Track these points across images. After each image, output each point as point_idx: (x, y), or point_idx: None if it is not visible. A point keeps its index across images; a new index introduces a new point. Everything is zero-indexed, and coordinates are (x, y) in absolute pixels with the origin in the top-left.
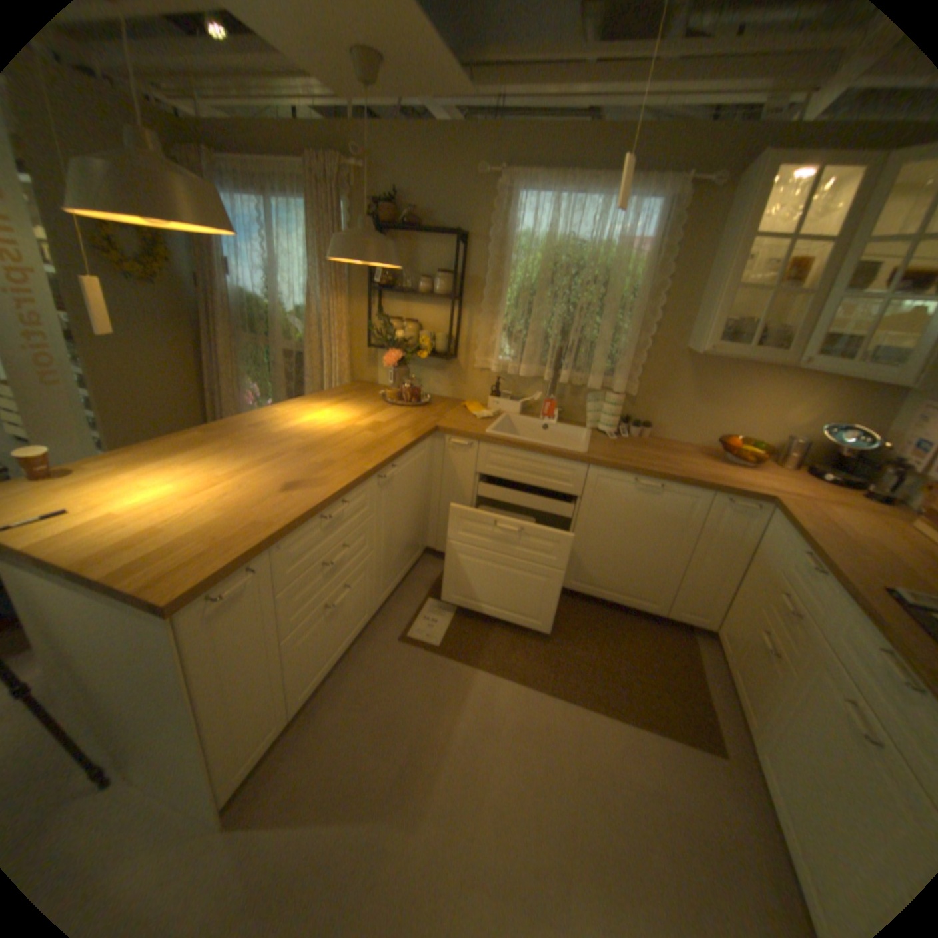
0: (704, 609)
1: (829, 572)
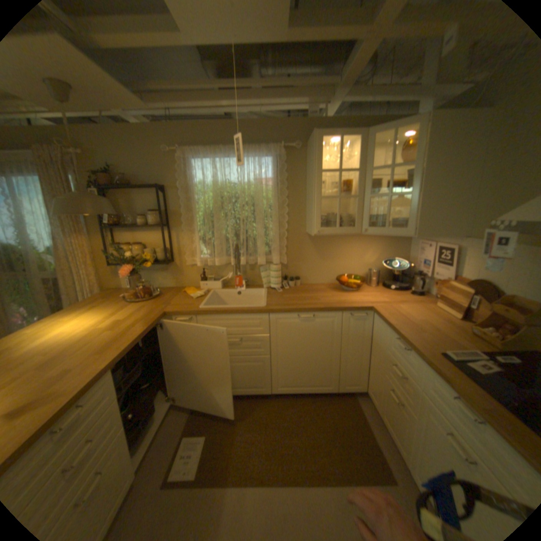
0: (355, 381)
1: (411, 350)
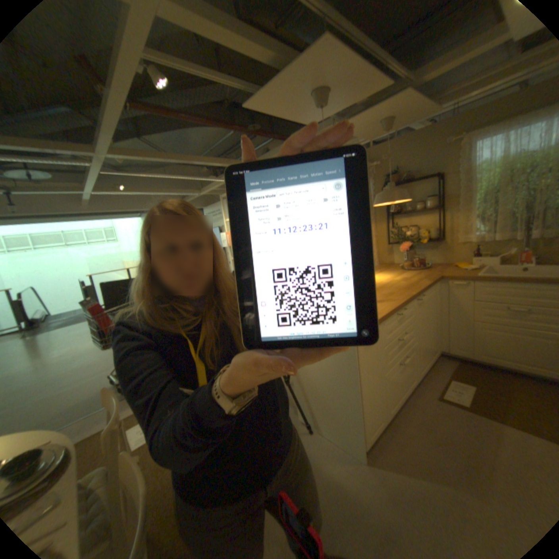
0: None
1: None
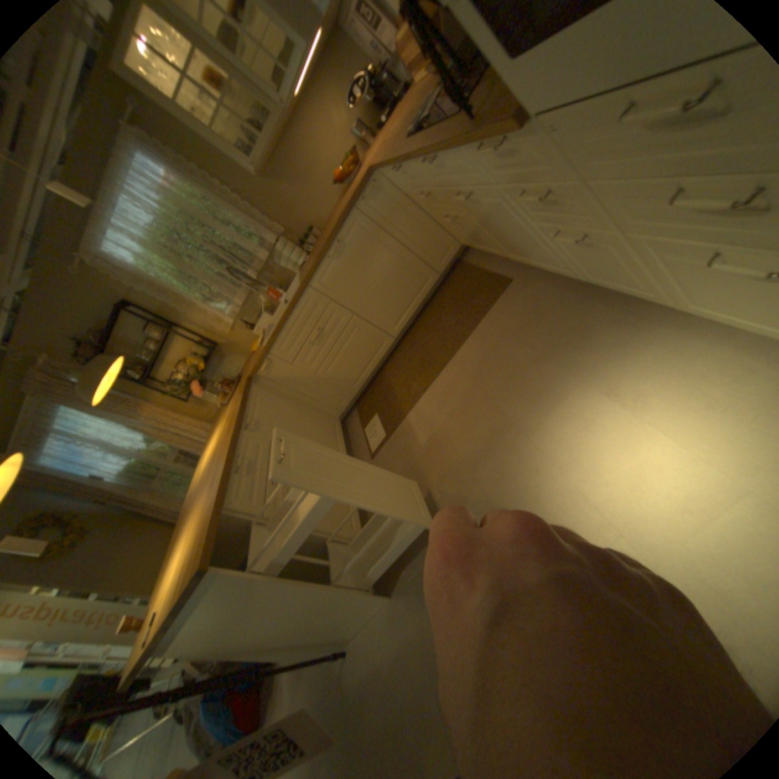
0: (441, 246)
1: (397, 163)
